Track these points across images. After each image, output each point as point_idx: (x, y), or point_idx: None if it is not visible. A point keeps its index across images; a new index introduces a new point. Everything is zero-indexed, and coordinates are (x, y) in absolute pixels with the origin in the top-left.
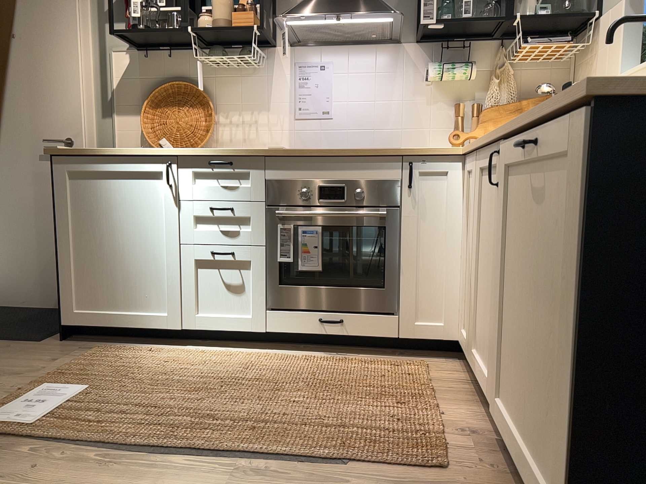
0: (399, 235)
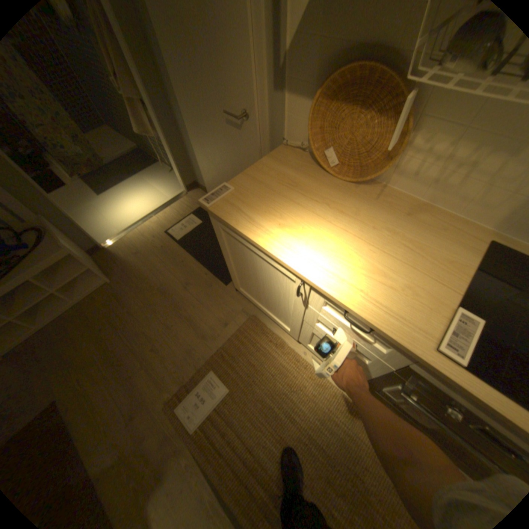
0: None
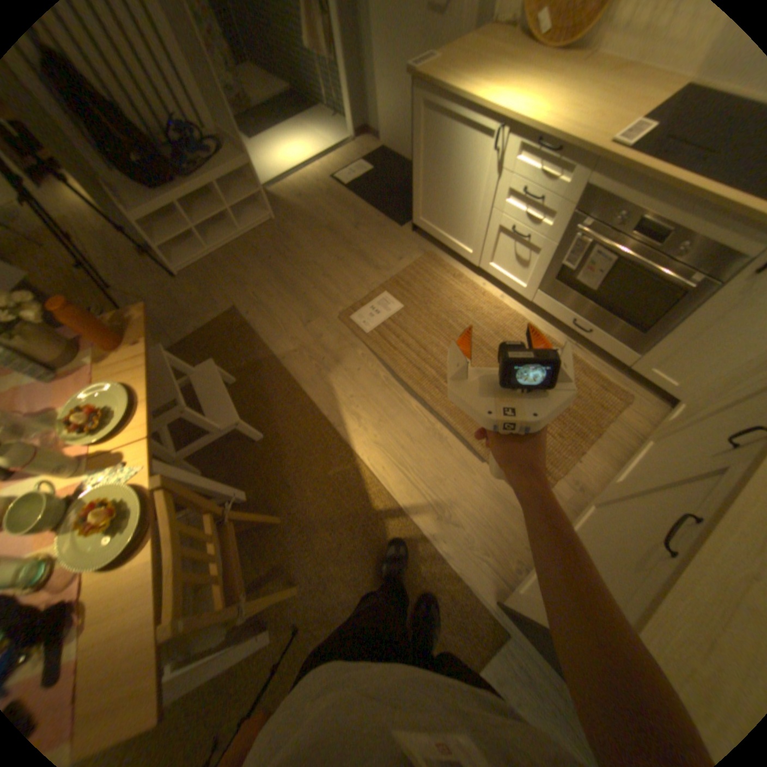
0: (701, 300)
